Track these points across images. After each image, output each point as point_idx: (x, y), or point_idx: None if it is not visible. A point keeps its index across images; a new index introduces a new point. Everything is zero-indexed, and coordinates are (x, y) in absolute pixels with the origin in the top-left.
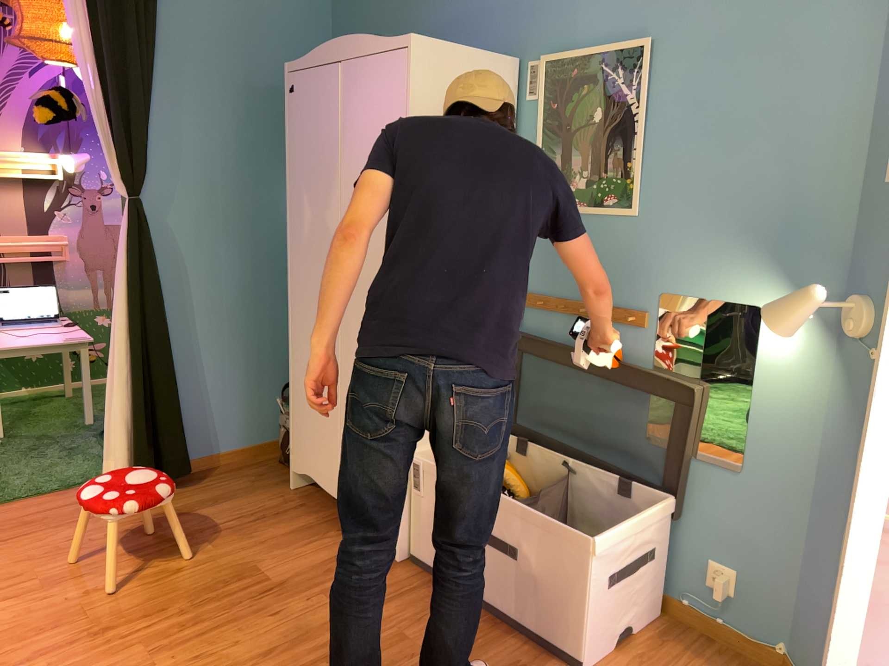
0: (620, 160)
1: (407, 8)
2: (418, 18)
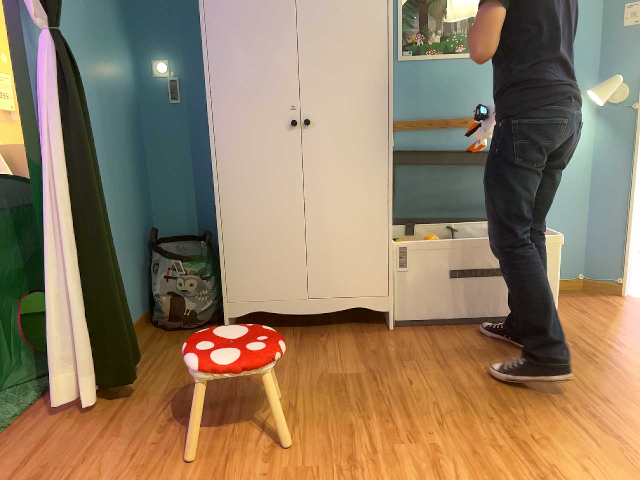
0: (466, 22)
1: None
2: None
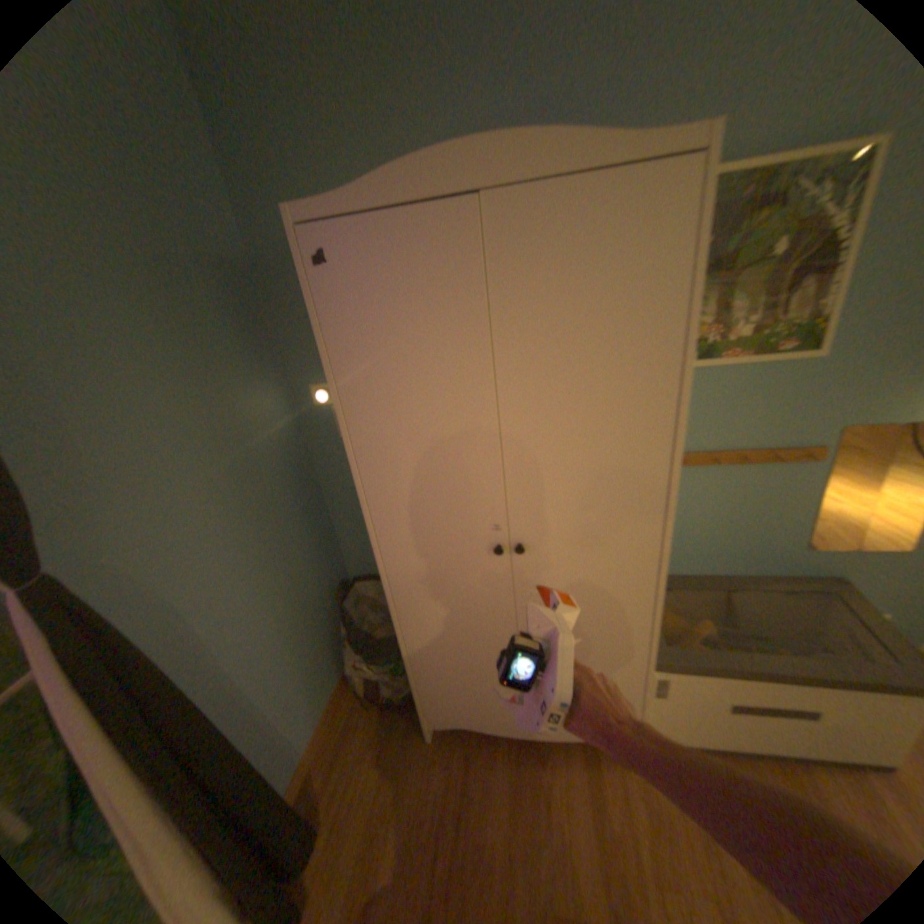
0: (813, 296)
1: (394, 95)
2: (421, 113)
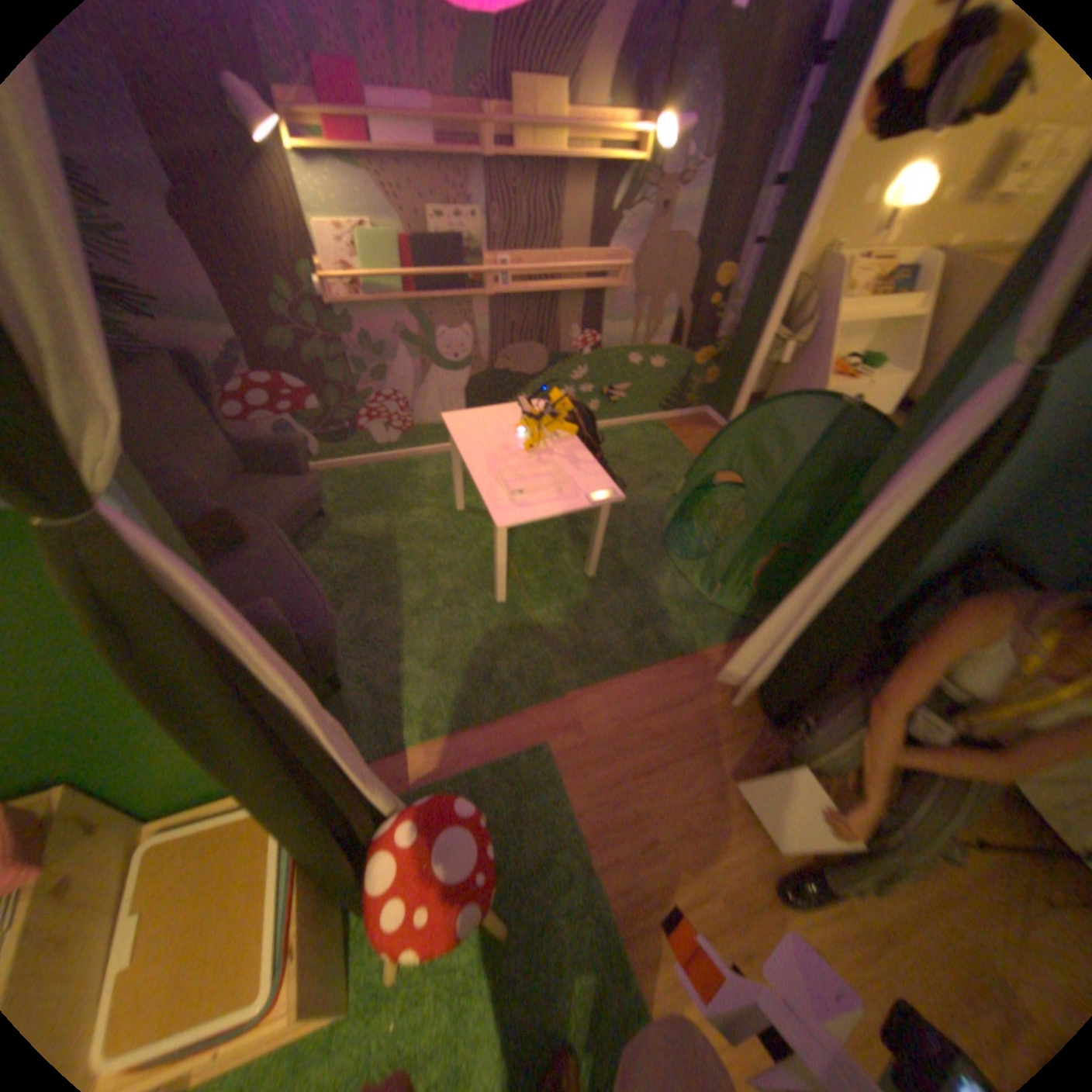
0: None
1: None
2: None
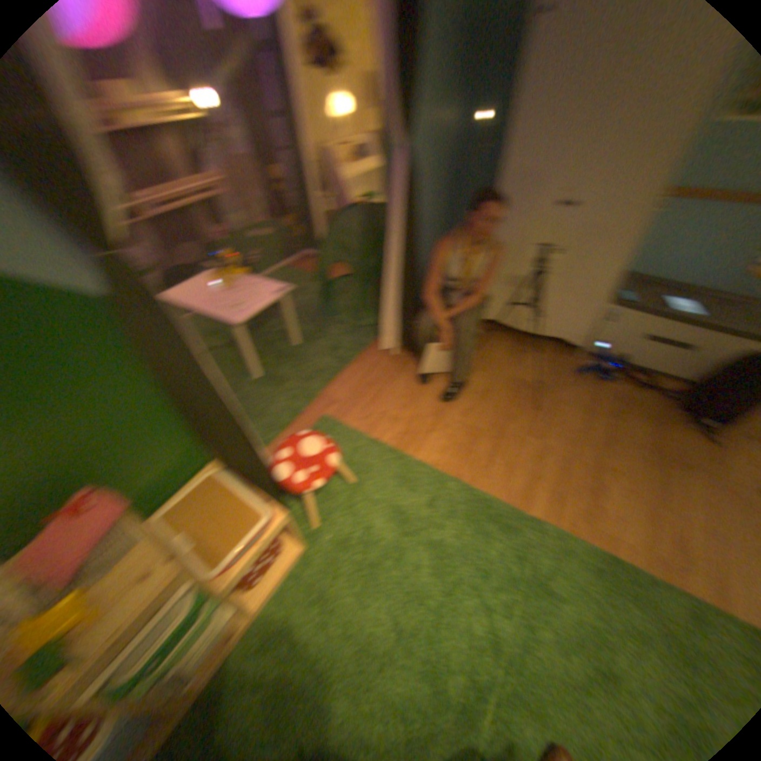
0: None
1: None
2: None
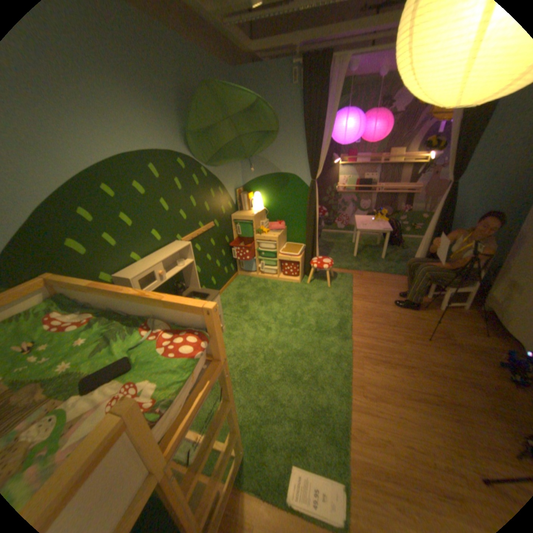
0: None
1: None
2: None
